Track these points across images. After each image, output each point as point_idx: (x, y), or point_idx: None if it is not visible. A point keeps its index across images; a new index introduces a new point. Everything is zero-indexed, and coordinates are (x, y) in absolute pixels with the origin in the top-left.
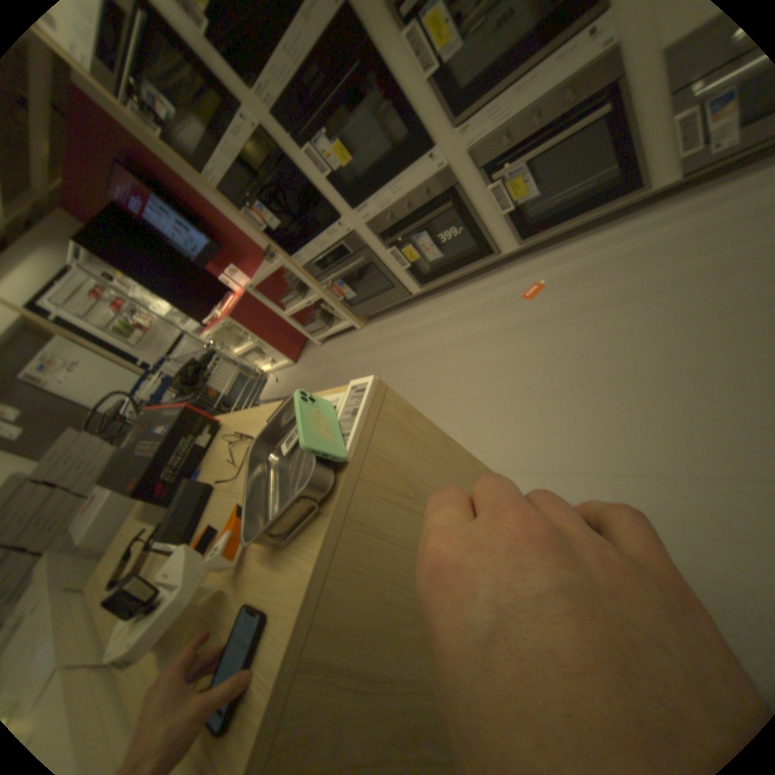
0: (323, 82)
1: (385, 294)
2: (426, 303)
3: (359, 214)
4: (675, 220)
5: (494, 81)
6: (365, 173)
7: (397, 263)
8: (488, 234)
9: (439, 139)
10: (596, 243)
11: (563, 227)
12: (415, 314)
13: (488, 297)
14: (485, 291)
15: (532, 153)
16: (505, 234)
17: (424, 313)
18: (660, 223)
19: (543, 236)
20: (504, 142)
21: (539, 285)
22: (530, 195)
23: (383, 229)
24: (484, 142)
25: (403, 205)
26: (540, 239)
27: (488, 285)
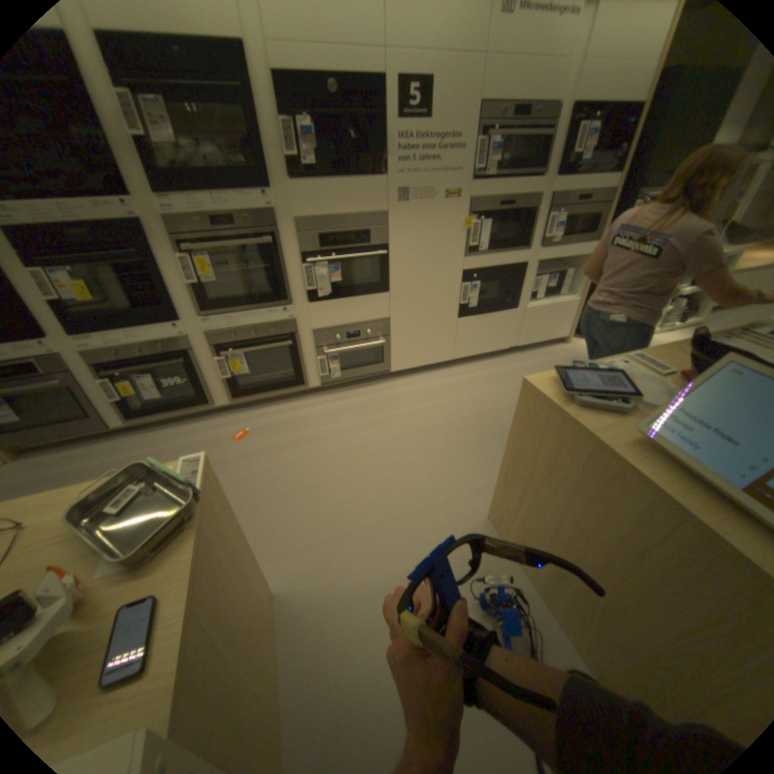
0: (85, 243)
1: (63, 427)
2: (124, 440)
3: (73, 344)
4: (319, 405)
5: (230, 306)
6: (96, 314)
7: (101, 397)
8: (205, 390)
9: (182, 319)
10: (280, 410)
11: (260, 397)
12: (108, 450)
13: (200, 438)
14: (196, 434)
15: (246, 350)
16: (219, 393)
17: (122, 450)
18: (312, 405)
19: (246, 400)
20: (231, 338)
21: (244, 432)
22: (242, 372)
23: (98, 363)
24: (217, 333)
25: (132, 351)
26: (243, 401)
27: (199, 429)
